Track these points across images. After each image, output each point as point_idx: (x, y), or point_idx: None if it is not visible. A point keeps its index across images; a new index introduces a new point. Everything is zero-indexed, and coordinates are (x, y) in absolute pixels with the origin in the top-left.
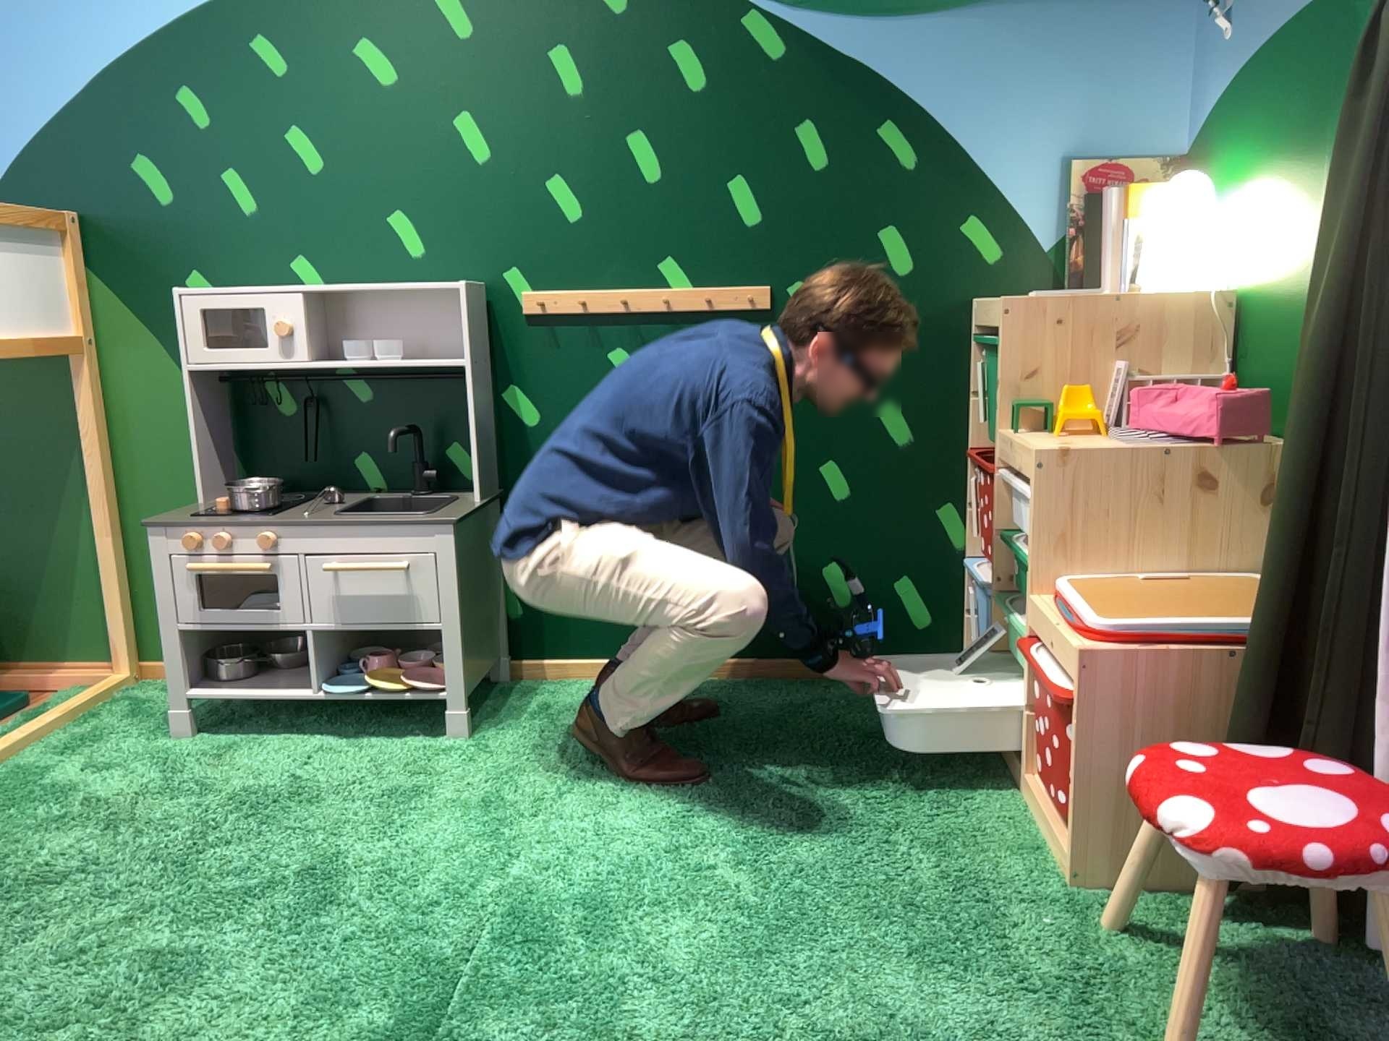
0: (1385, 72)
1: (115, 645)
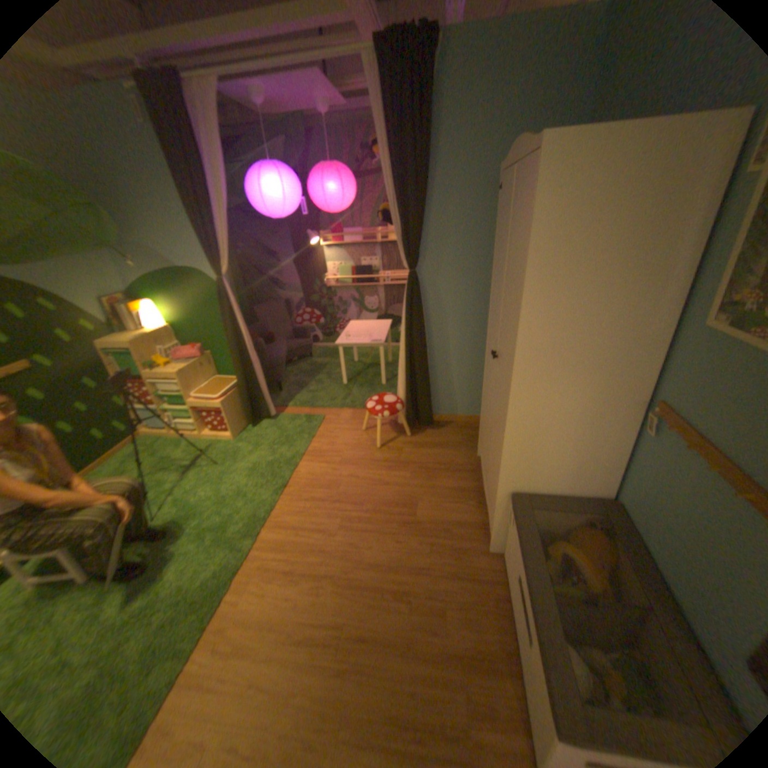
0: (222, 296)
1: None
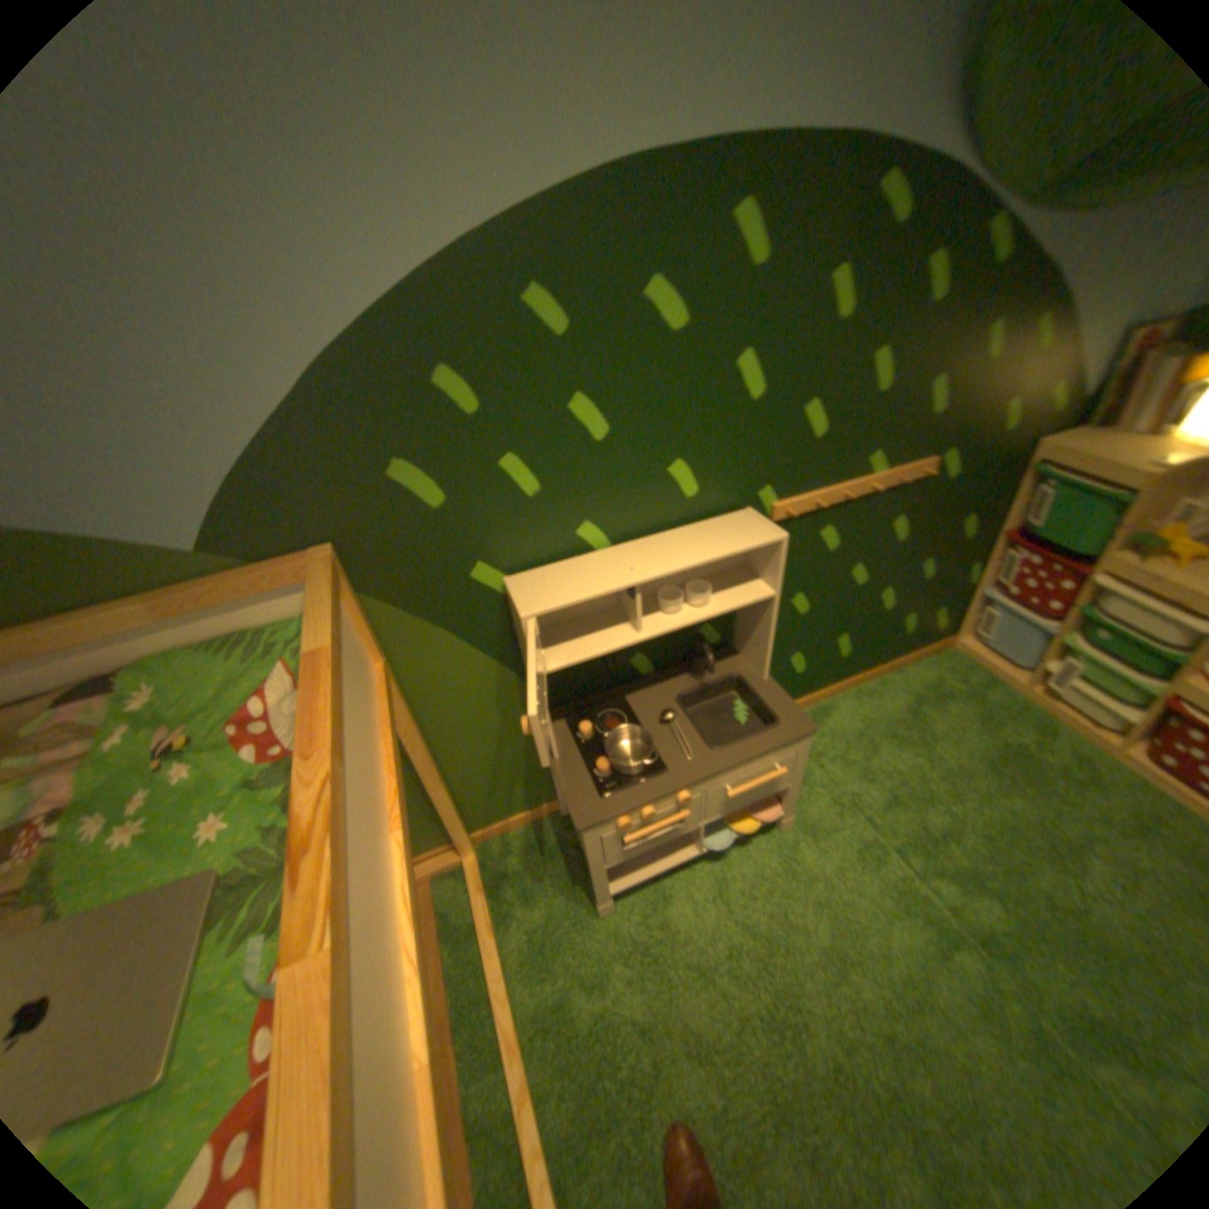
0: None
1: (459, 844)
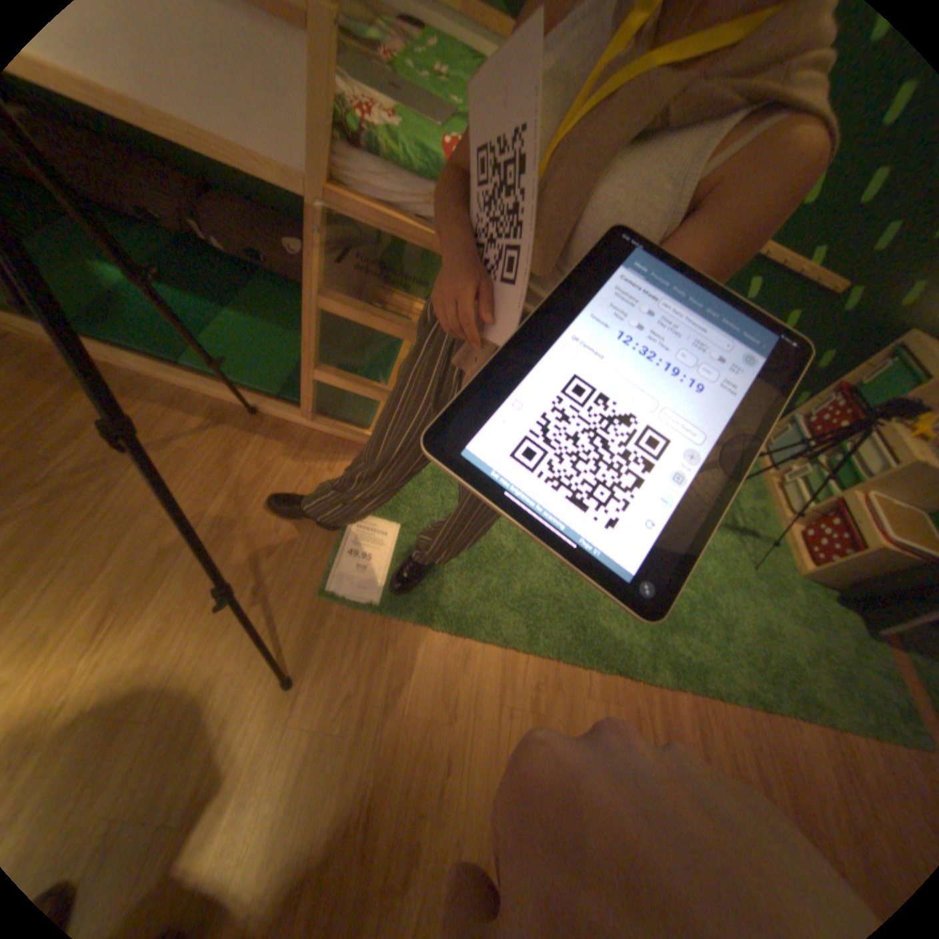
0: None
1: None
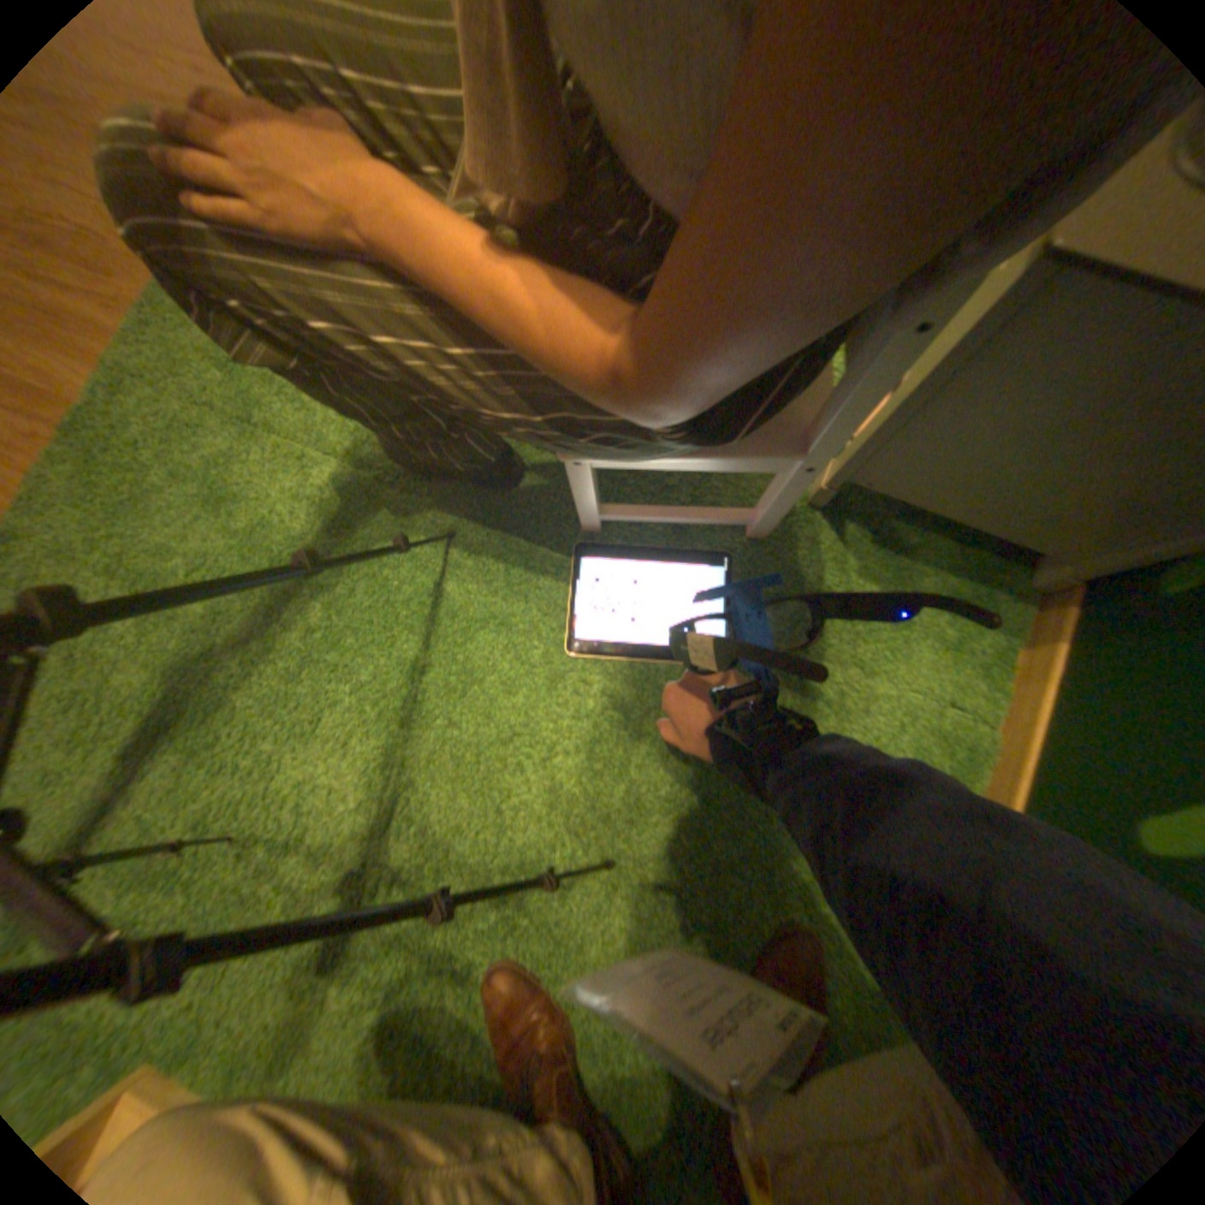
0: None
1: None
